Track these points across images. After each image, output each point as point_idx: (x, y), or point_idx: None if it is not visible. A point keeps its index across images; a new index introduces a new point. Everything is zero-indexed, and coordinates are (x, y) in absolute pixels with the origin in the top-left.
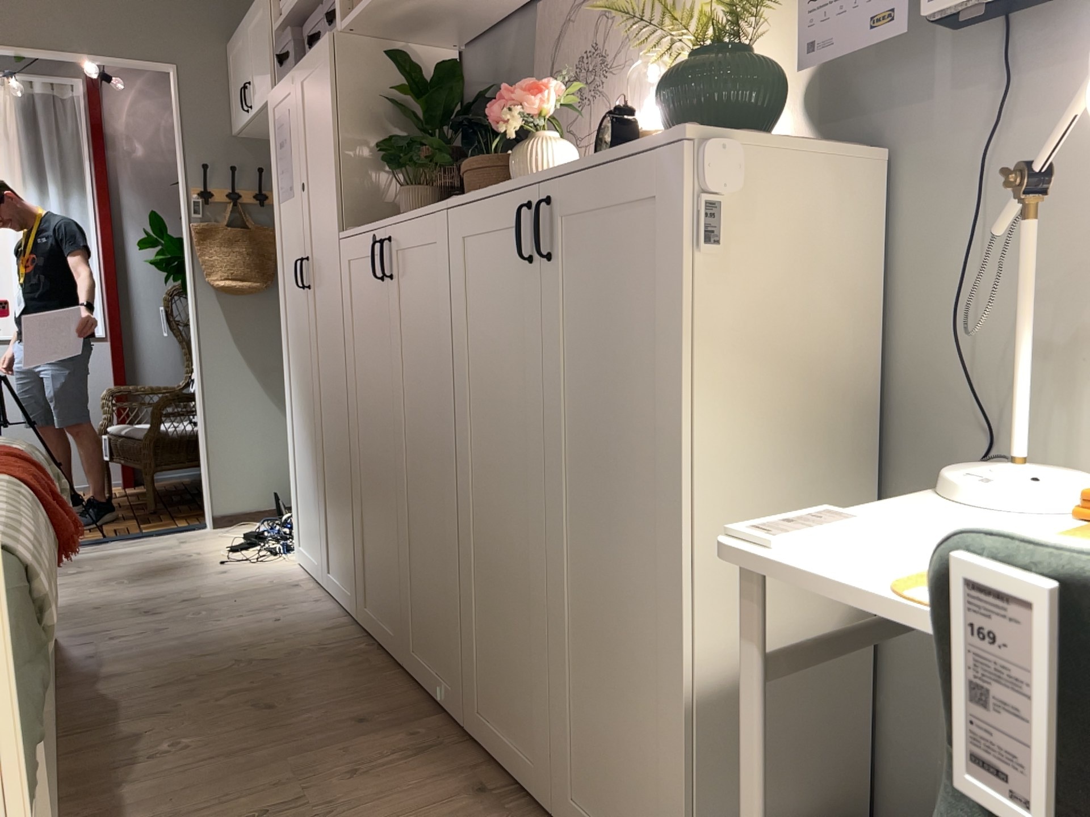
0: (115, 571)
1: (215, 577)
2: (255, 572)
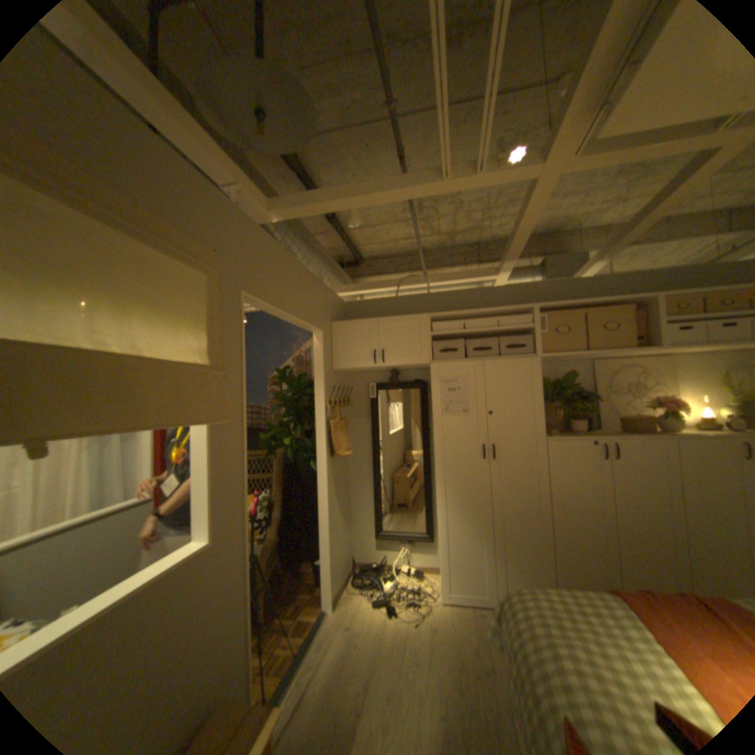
0: (381, 671)
1: (439, 636)
2: (444, 622)
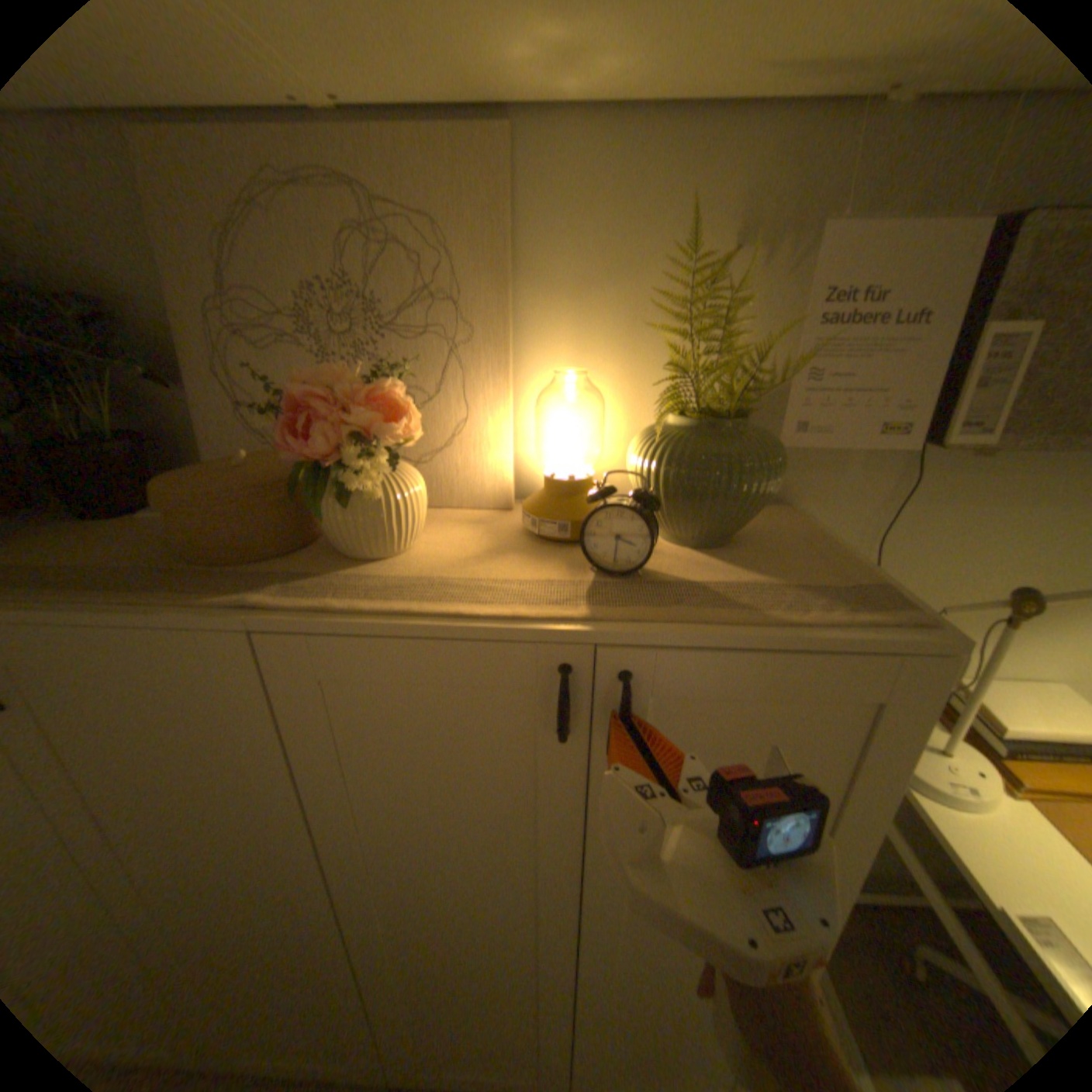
0: None
1: None
2: None
